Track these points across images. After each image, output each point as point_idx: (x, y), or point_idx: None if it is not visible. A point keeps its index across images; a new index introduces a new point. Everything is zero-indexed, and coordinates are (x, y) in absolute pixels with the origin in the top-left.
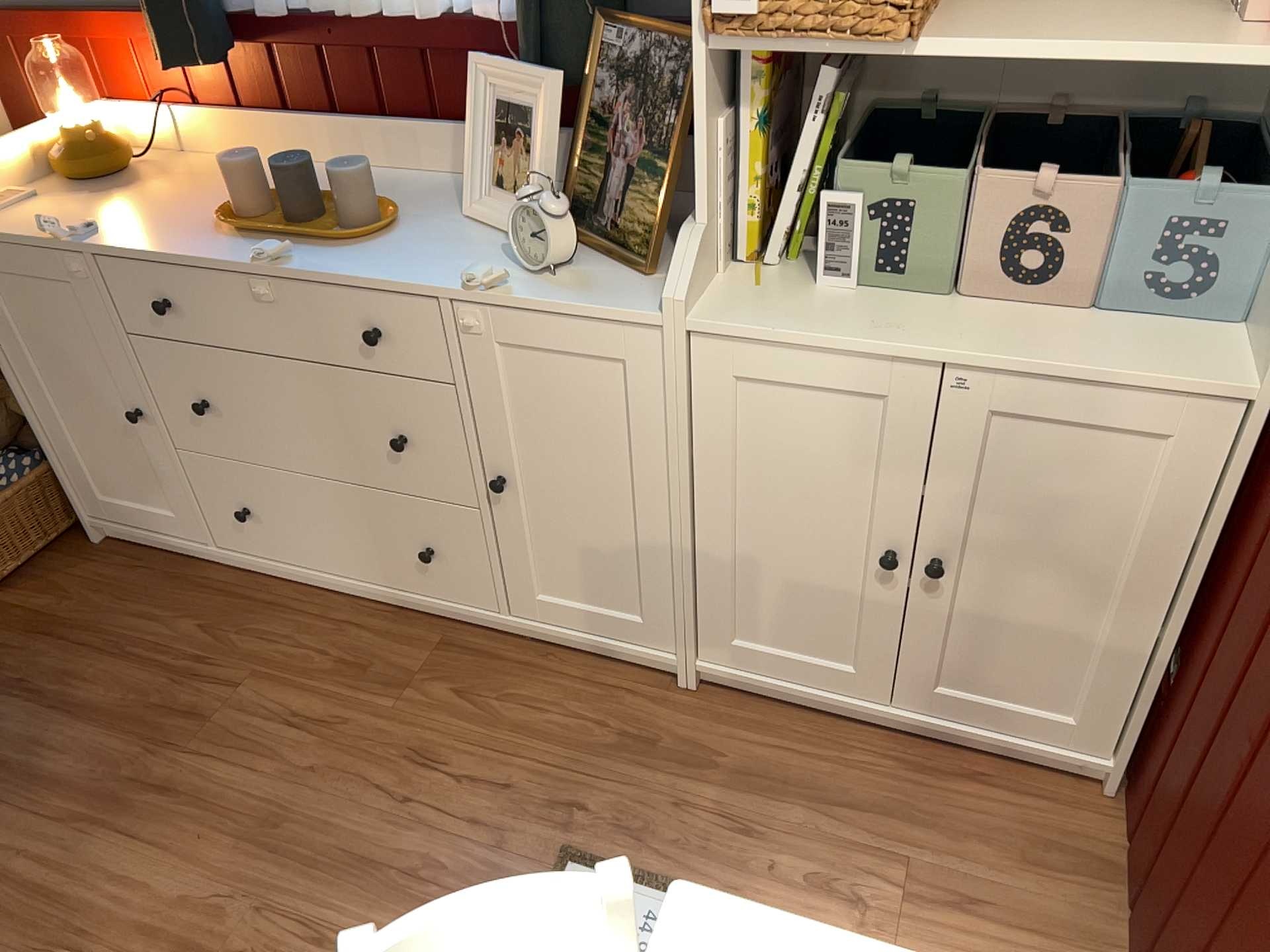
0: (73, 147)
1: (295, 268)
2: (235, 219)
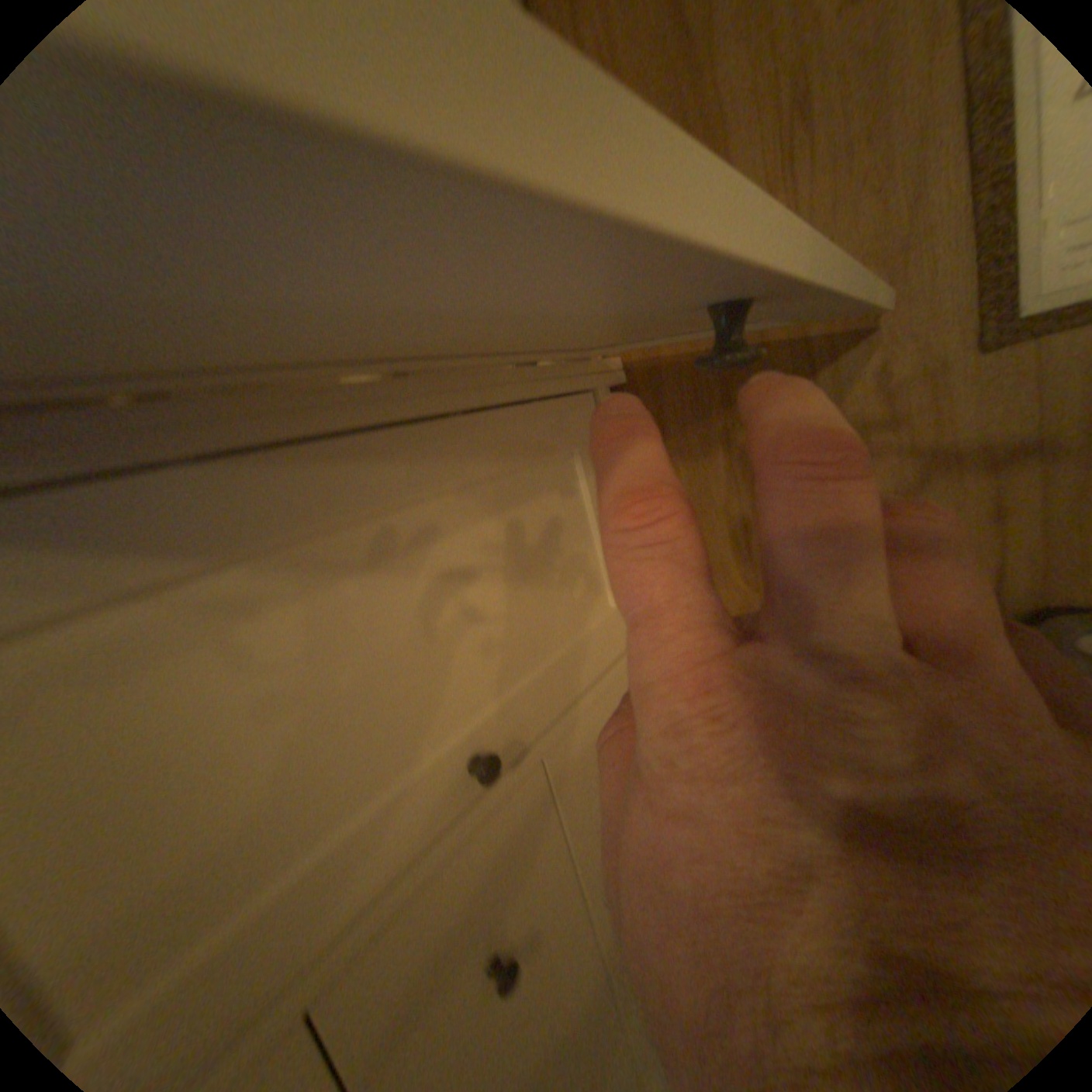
0: None
1: None
2: None
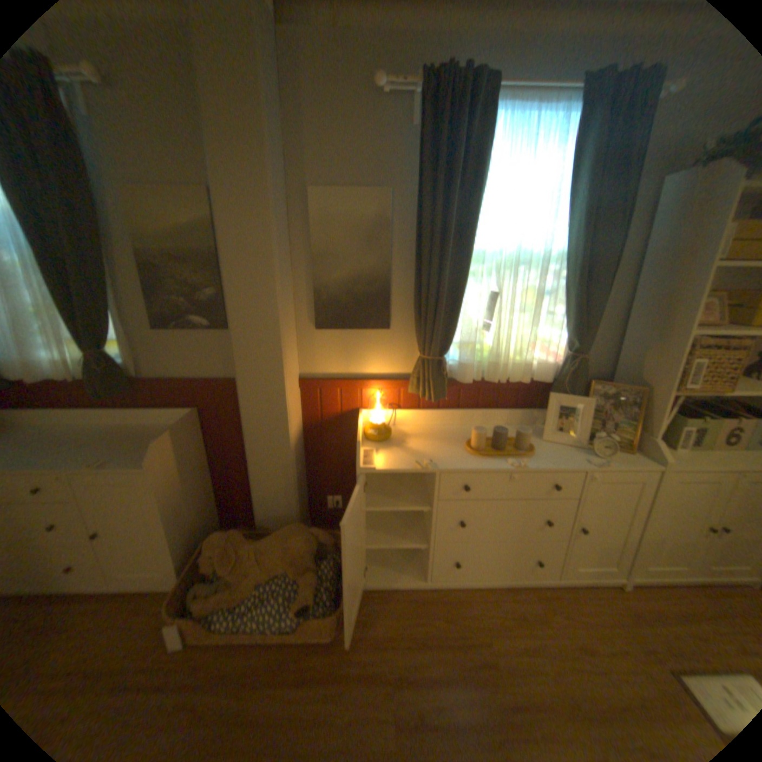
0: (372, 427)
1: (527, 467)
2: (475, 450)
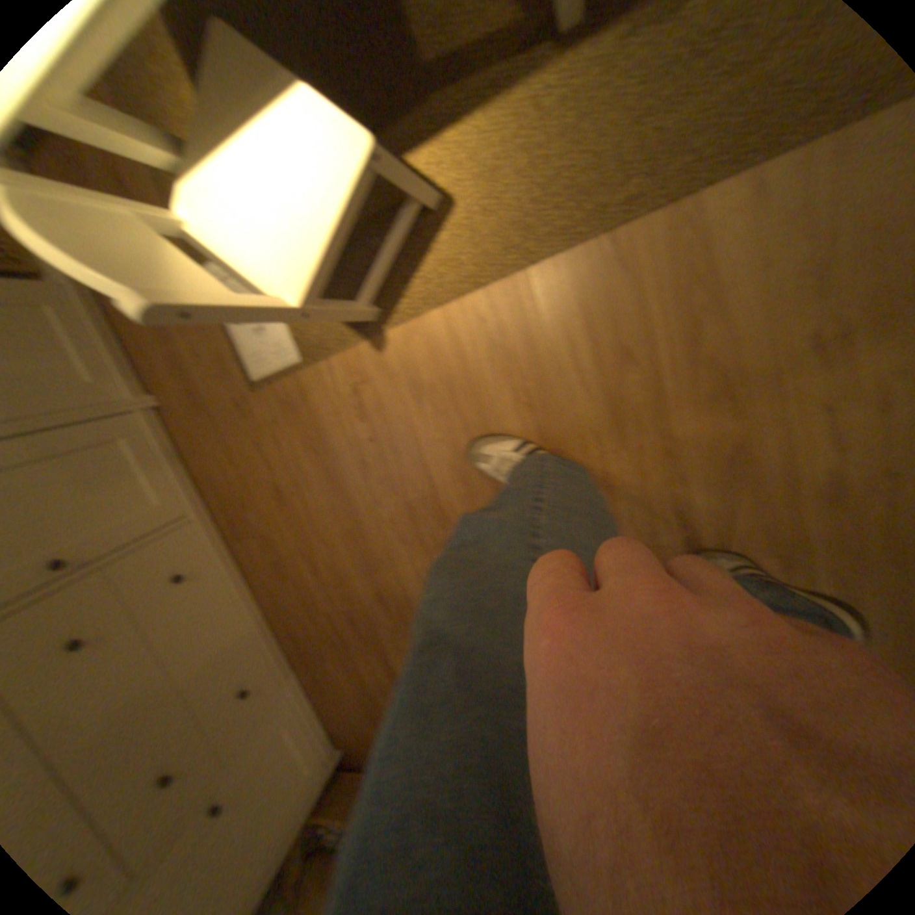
0: None
1: None
2: None
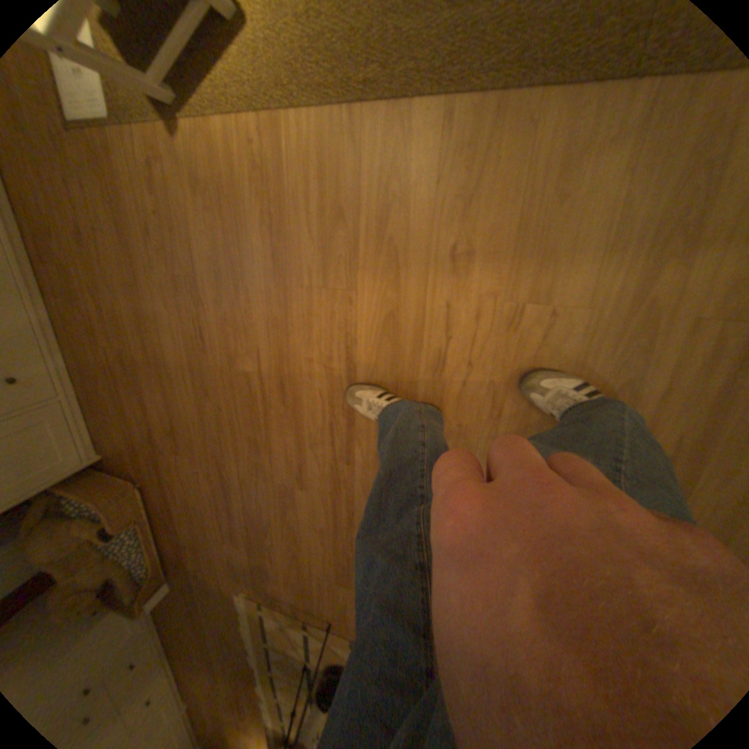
0: None
1: None
2: None
